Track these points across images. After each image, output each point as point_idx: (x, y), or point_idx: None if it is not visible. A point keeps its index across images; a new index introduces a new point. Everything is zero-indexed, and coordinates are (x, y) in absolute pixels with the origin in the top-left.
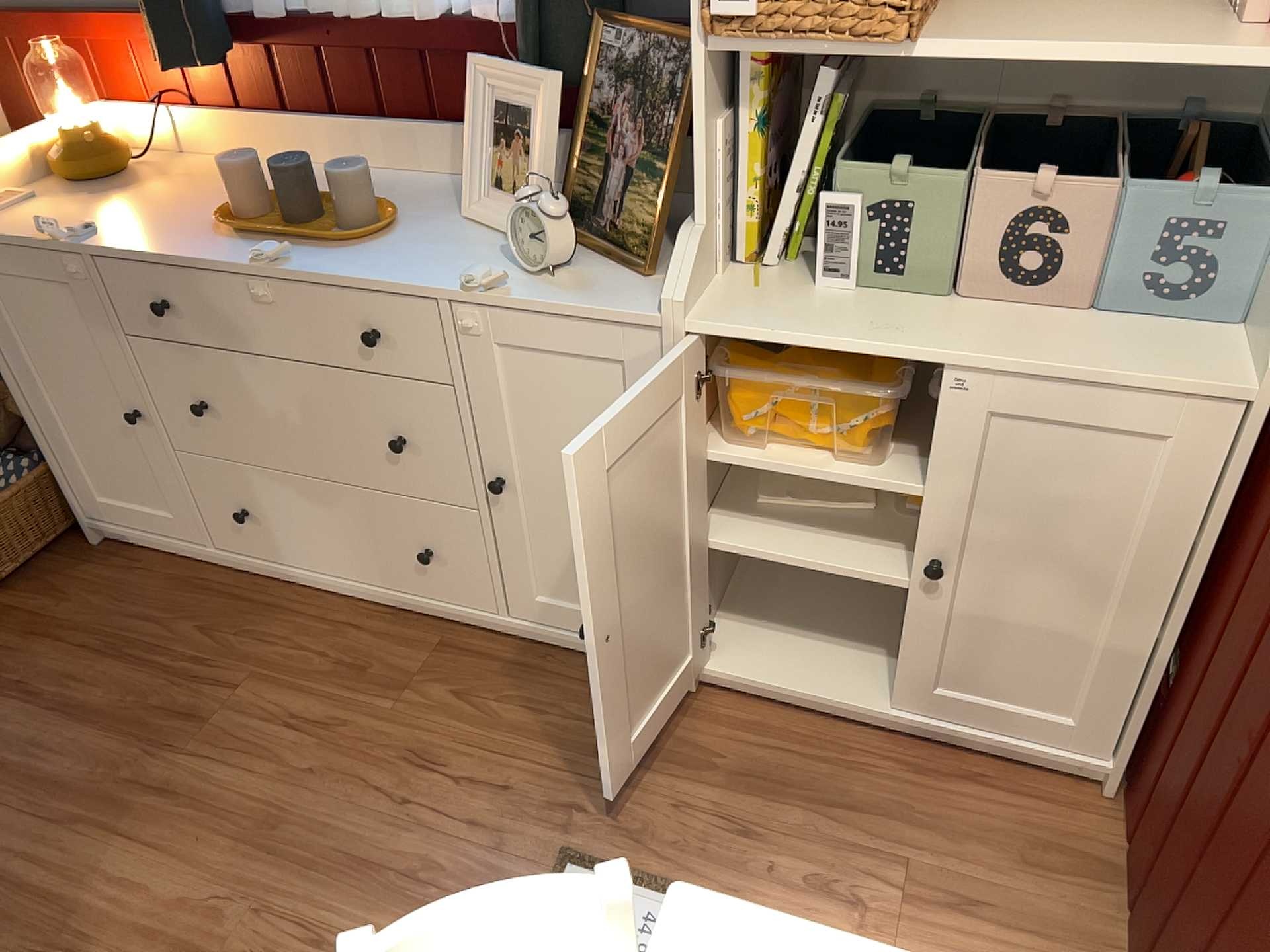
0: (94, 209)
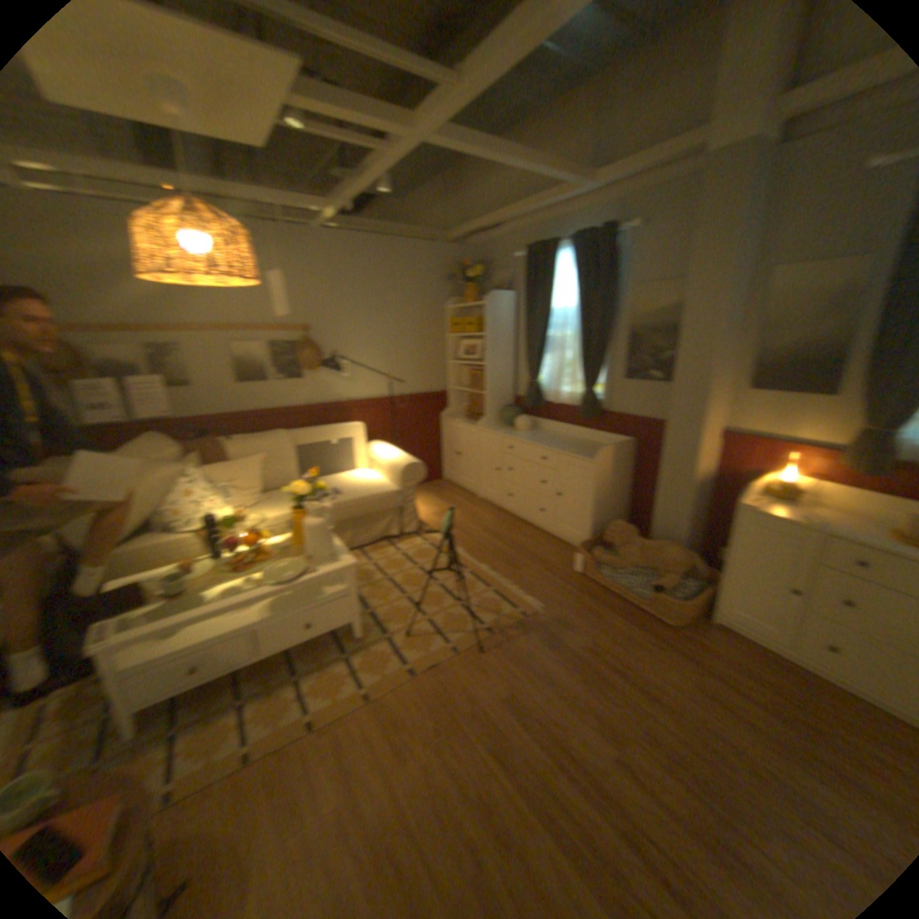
0: (797, 510)
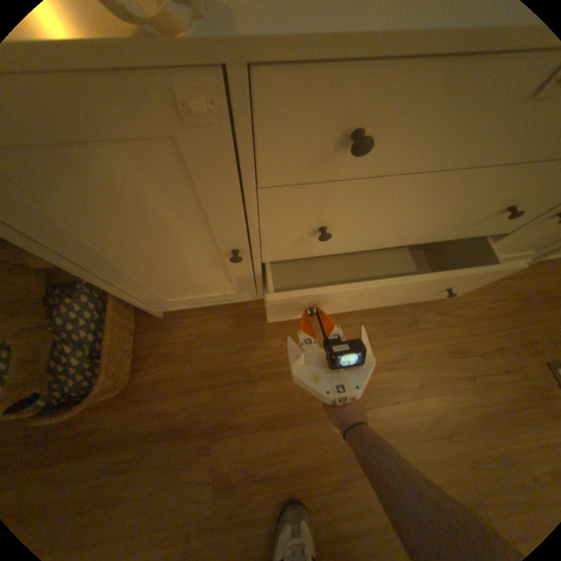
0: None
